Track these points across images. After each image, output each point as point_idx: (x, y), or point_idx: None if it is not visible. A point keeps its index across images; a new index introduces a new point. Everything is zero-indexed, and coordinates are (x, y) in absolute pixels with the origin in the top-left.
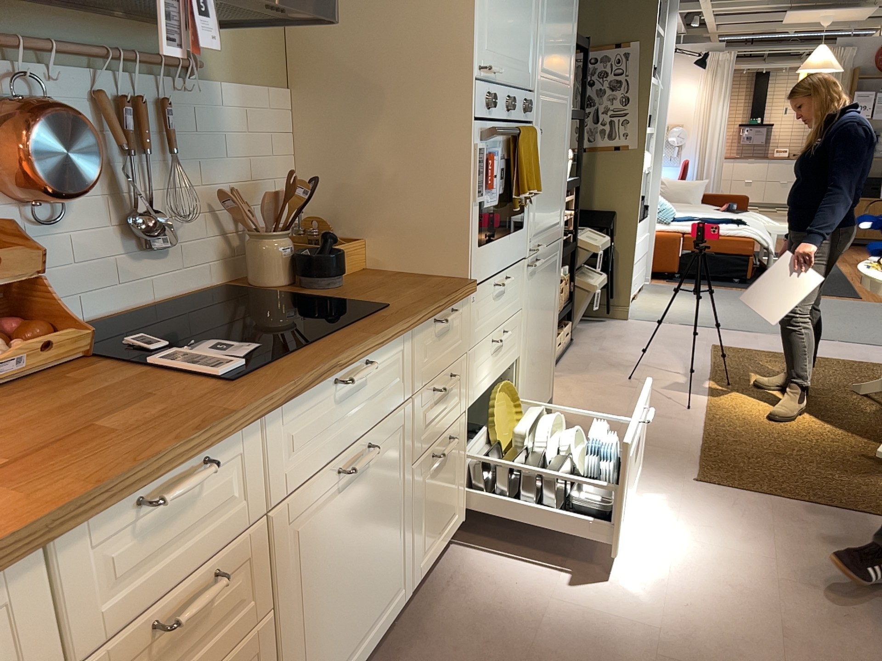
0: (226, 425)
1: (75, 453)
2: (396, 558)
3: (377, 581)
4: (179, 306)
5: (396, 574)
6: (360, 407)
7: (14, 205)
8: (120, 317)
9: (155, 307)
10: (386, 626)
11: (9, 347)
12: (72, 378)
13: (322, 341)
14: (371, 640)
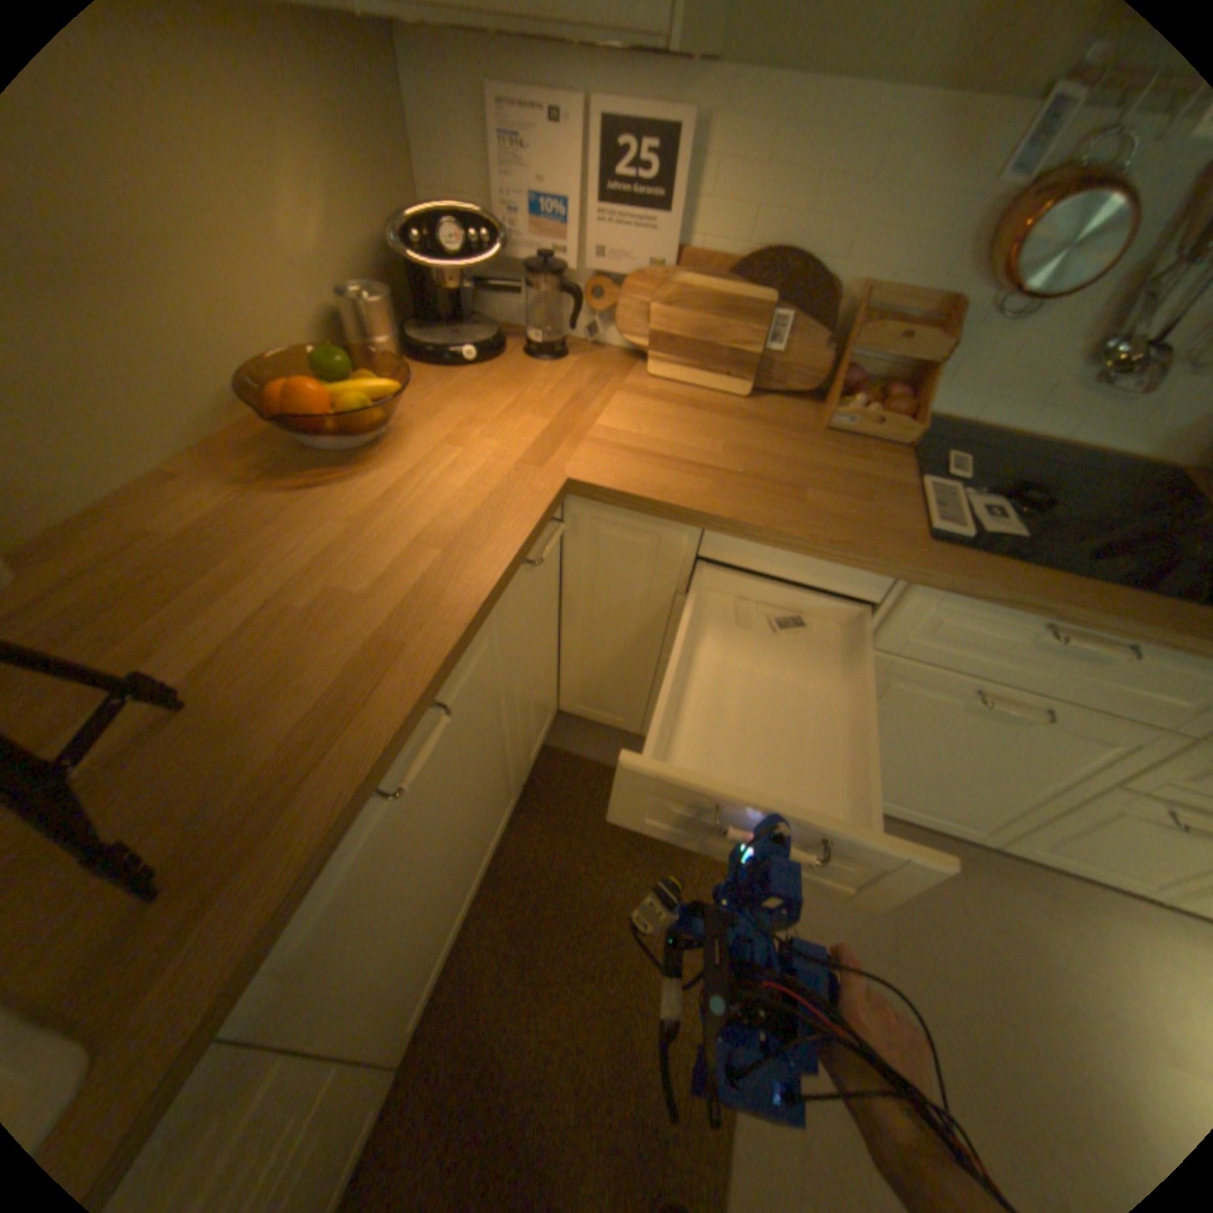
0: (859, 557)
1: (763, 493)
2: (999, 811)
3: (955, 798)
4: (1080, 455)
5: (987, 819)
6: (1076, 674)
7: (989, 282)
8: (1009, 432)
9: (1057, 443)
10: (937, 830)
11: (860, 404)
12: (866, 452)
13: (1100, 582)
14: (910, 816)
